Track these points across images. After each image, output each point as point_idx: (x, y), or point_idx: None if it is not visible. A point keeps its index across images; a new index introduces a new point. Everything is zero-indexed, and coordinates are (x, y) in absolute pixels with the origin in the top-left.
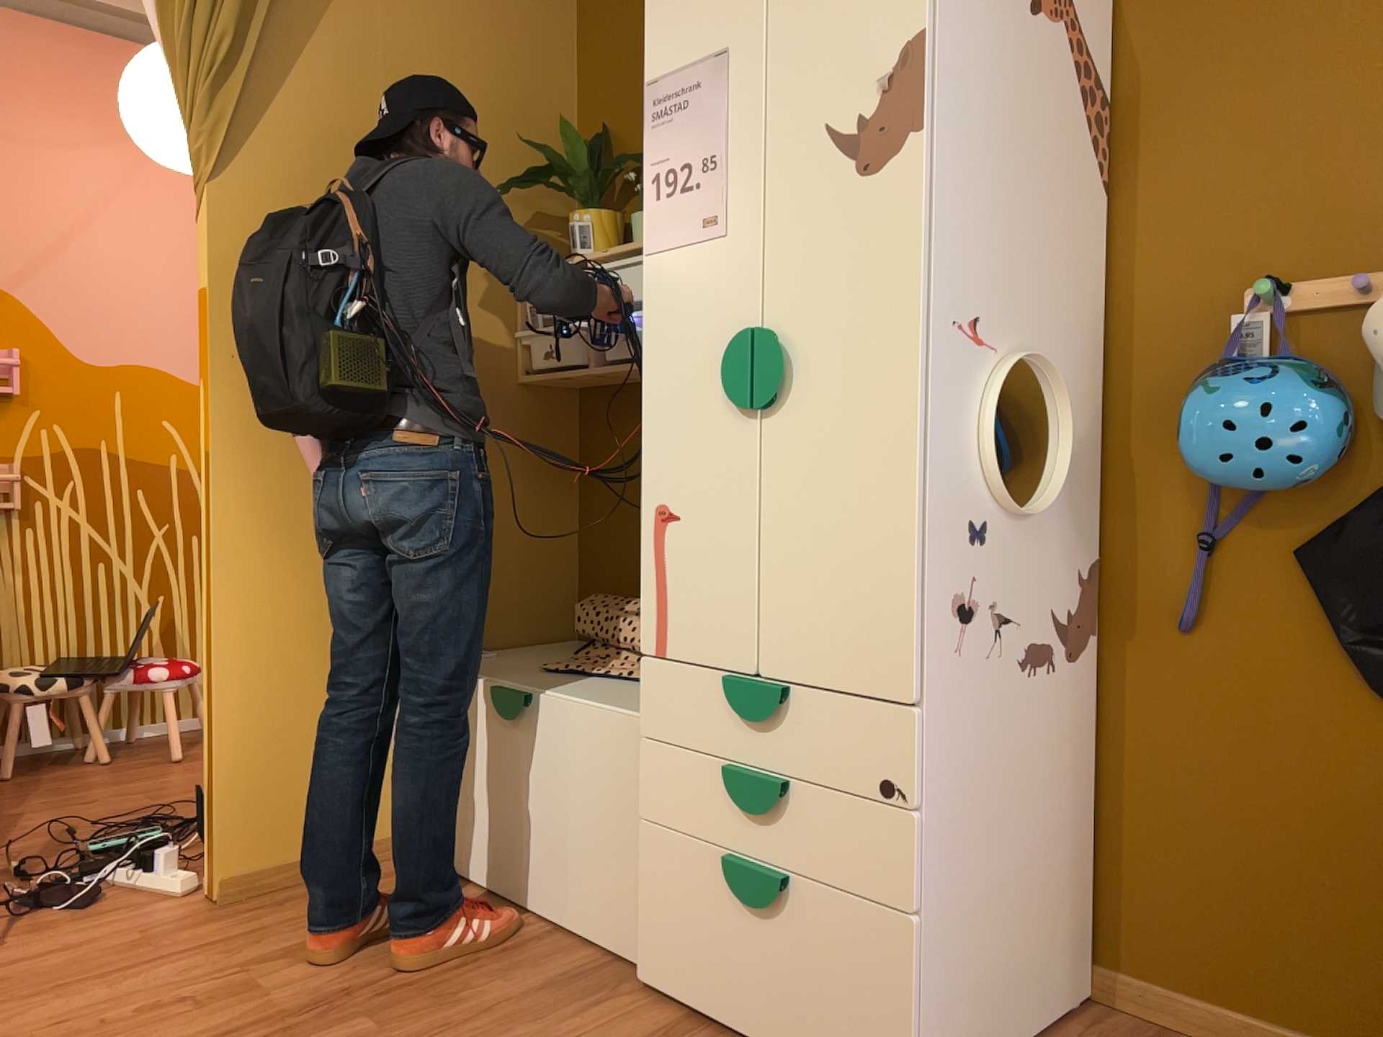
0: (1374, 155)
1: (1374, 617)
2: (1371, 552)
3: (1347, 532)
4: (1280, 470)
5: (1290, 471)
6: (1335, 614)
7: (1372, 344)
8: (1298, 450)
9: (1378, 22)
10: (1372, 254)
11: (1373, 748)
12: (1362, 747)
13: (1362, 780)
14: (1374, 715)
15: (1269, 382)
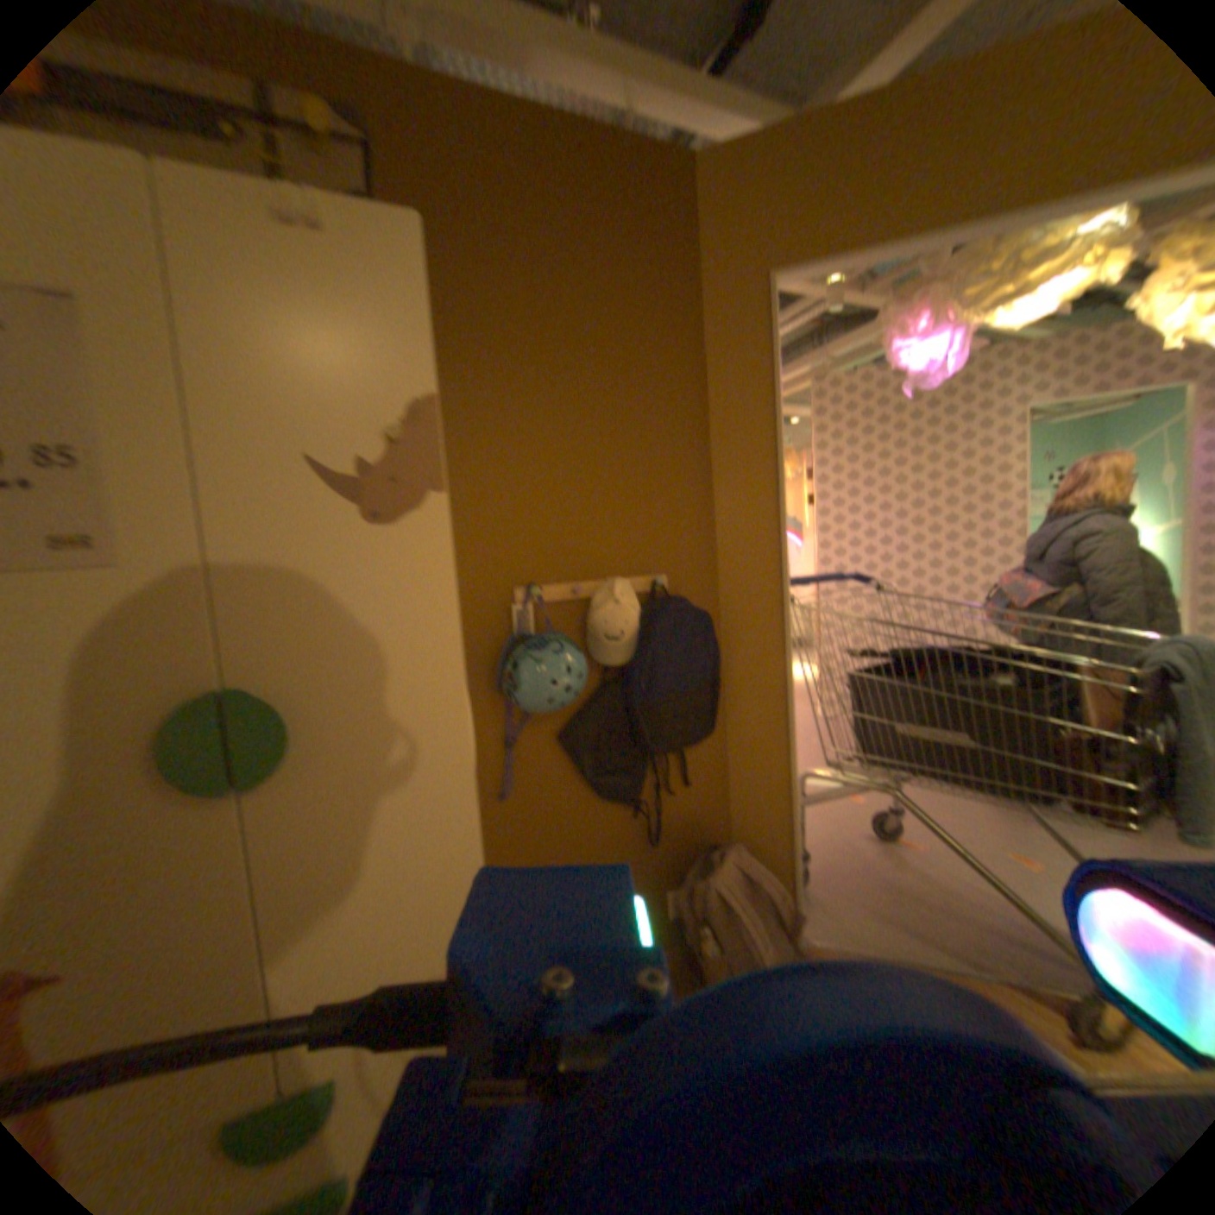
0: (570, 519)
1: (600, 762)
2: (599, 731)
3: (587, 723)
4: (570, 701)
5: (573, 700)
6: (585, 767)
7: (603, 628)
8: (579, 689)
9: (564, 446)
10: (575, 573)
11: (600, 826)
12: (596, 828)
13: (597, 844)
14: (599, 810)
15: (564, 653)
